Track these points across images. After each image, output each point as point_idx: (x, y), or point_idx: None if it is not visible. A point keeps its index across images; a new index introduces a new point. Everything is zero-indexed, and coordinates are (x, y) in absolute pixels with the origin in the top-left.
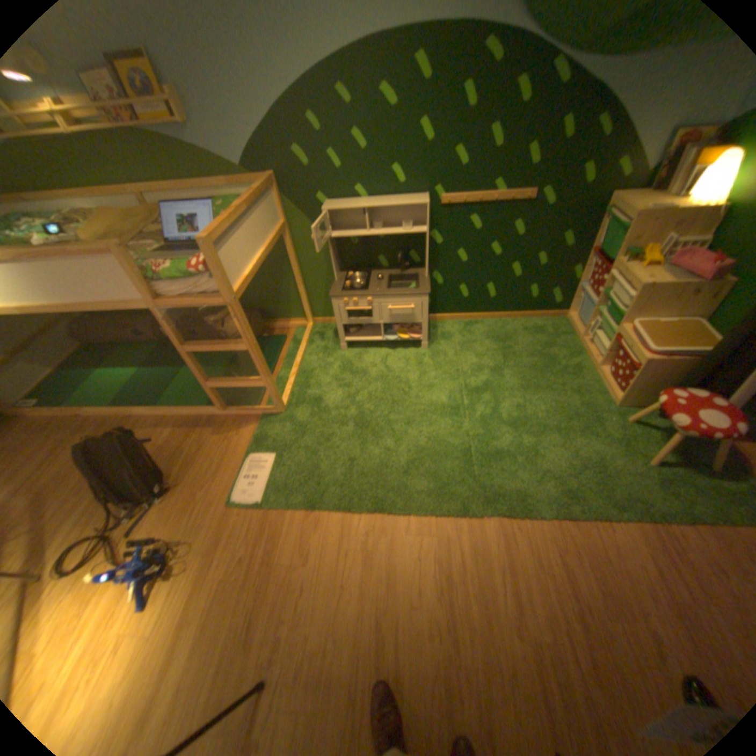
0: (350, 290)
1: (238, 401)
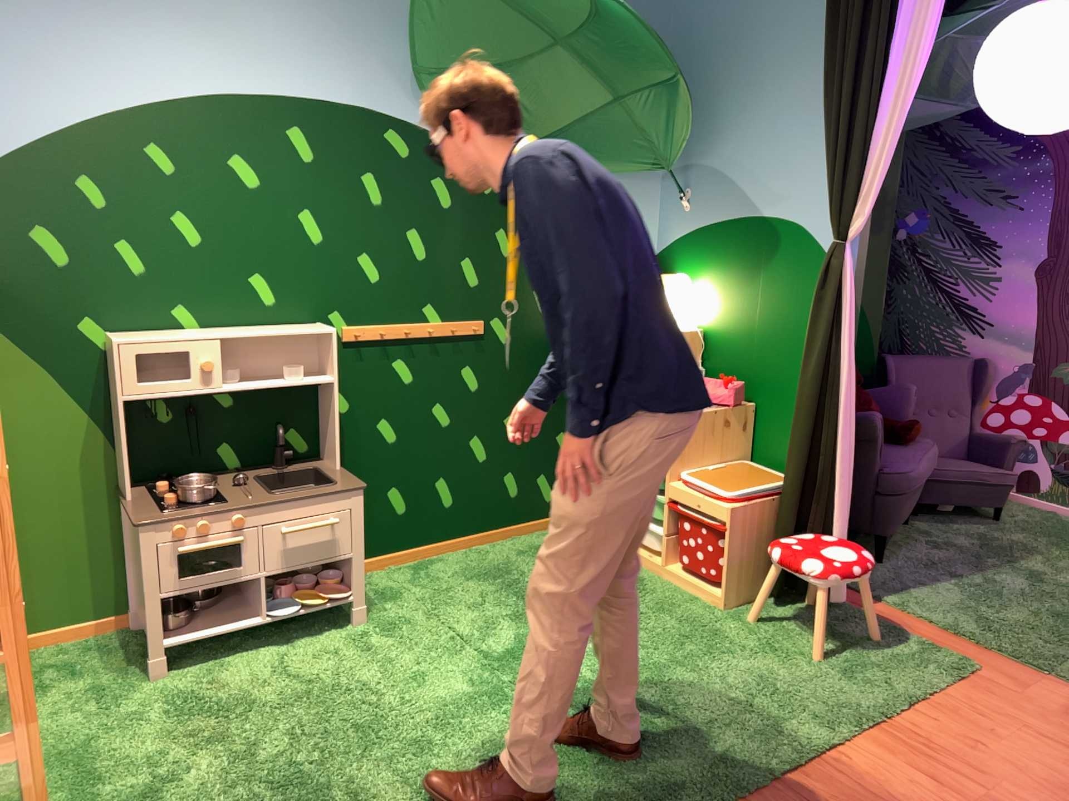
0: (178, 509)
1: None
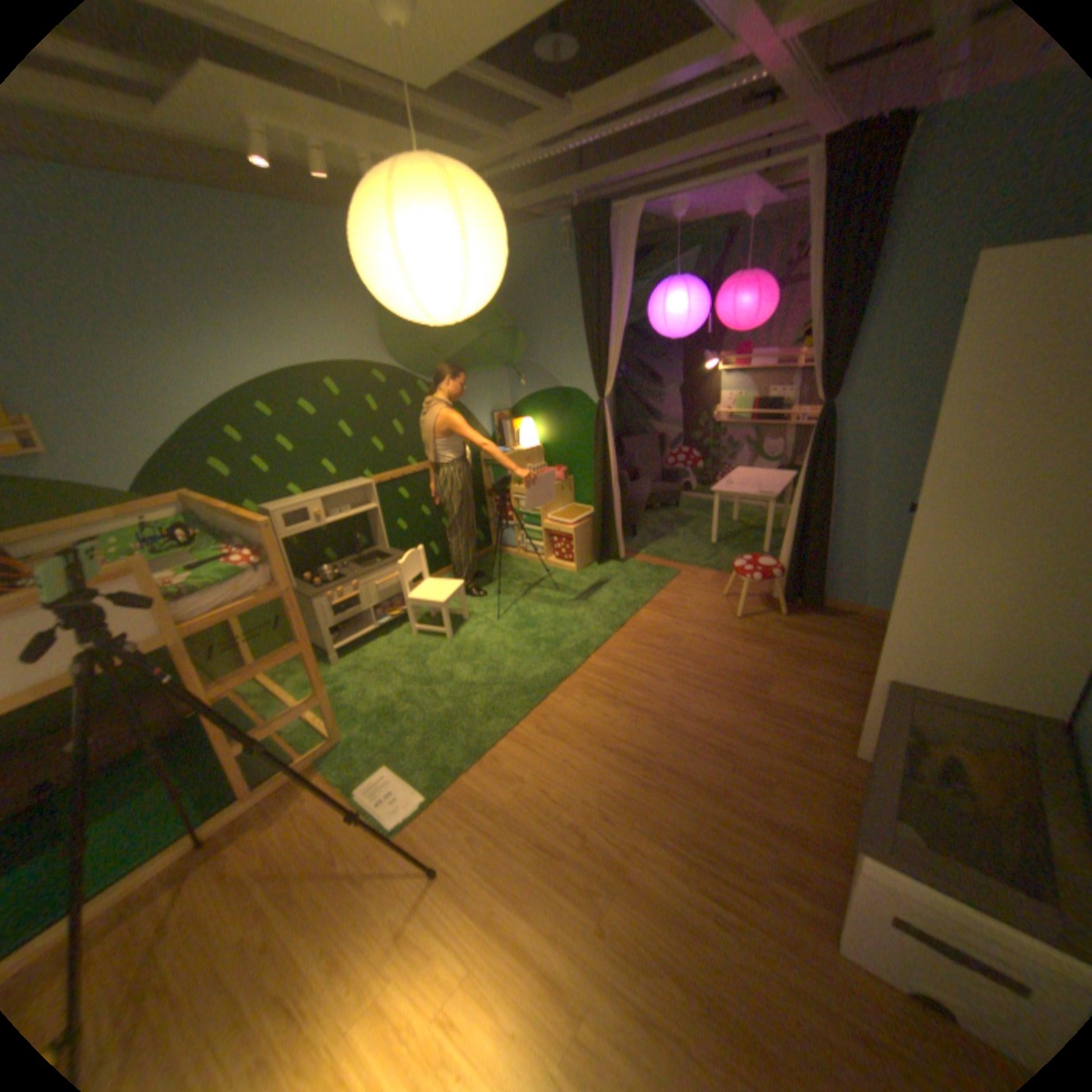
0: (321, 587)
1: (253, 782)
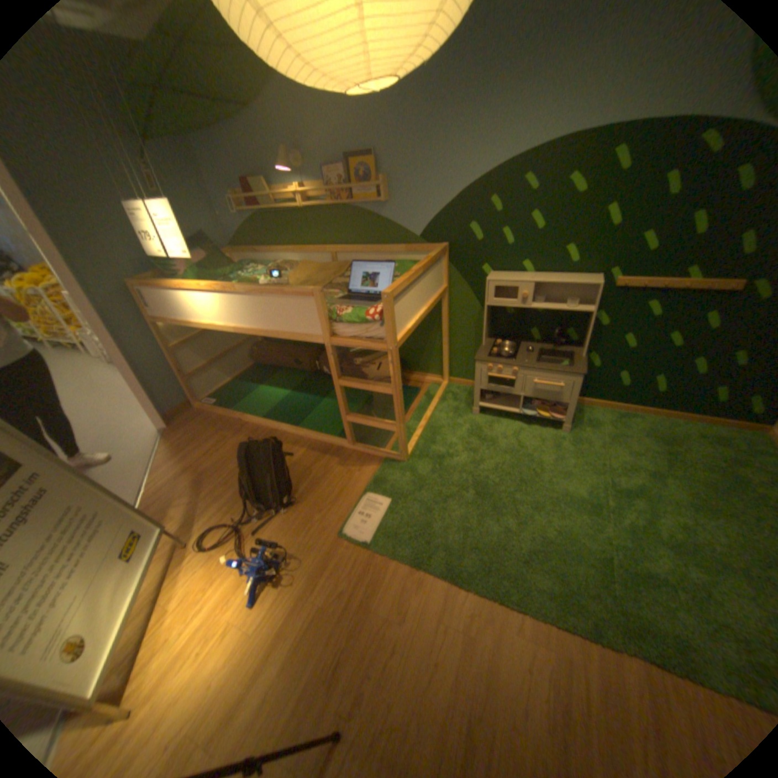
0: (497, 356)
1: (367, 439)
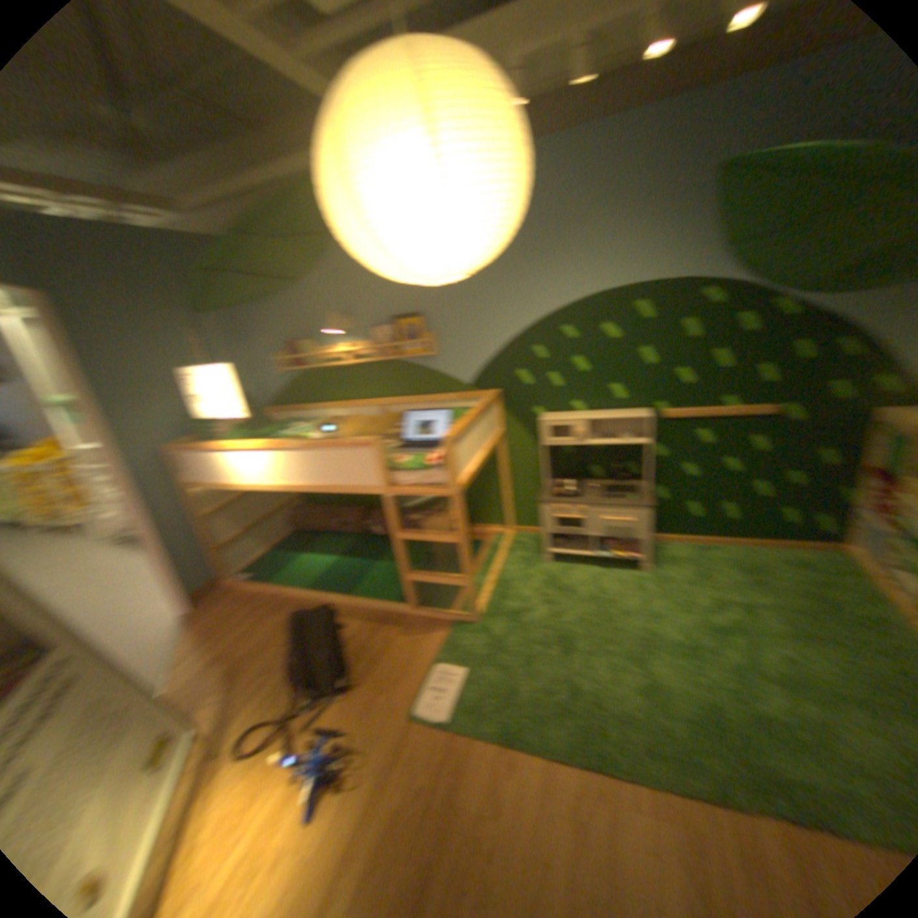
0: (559, 496)
1: (428, 602)
